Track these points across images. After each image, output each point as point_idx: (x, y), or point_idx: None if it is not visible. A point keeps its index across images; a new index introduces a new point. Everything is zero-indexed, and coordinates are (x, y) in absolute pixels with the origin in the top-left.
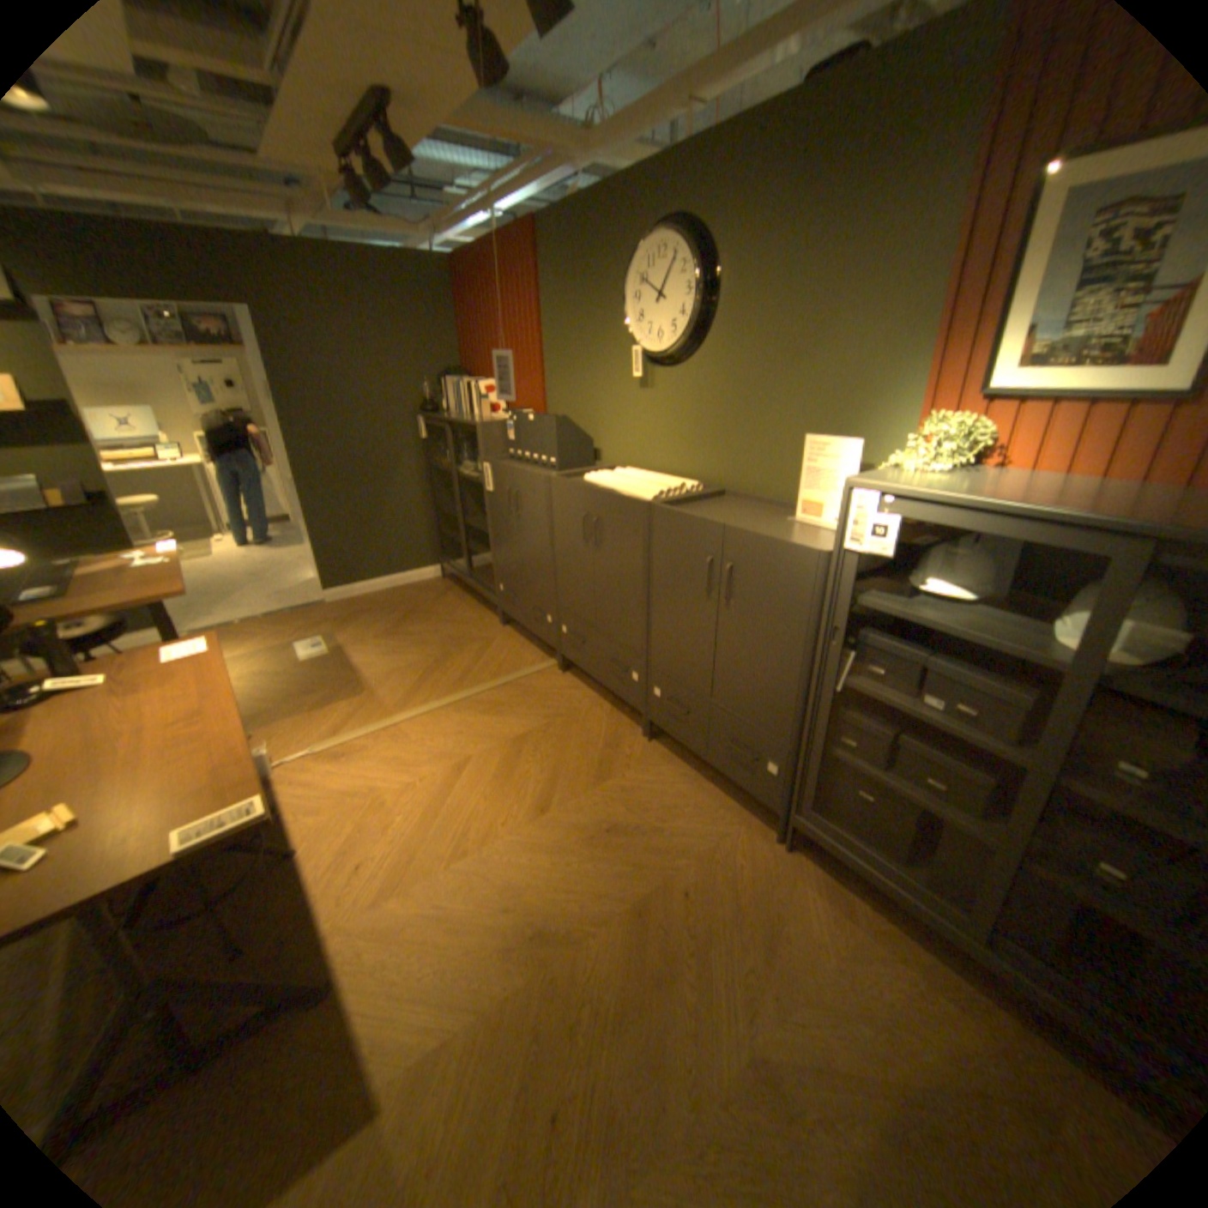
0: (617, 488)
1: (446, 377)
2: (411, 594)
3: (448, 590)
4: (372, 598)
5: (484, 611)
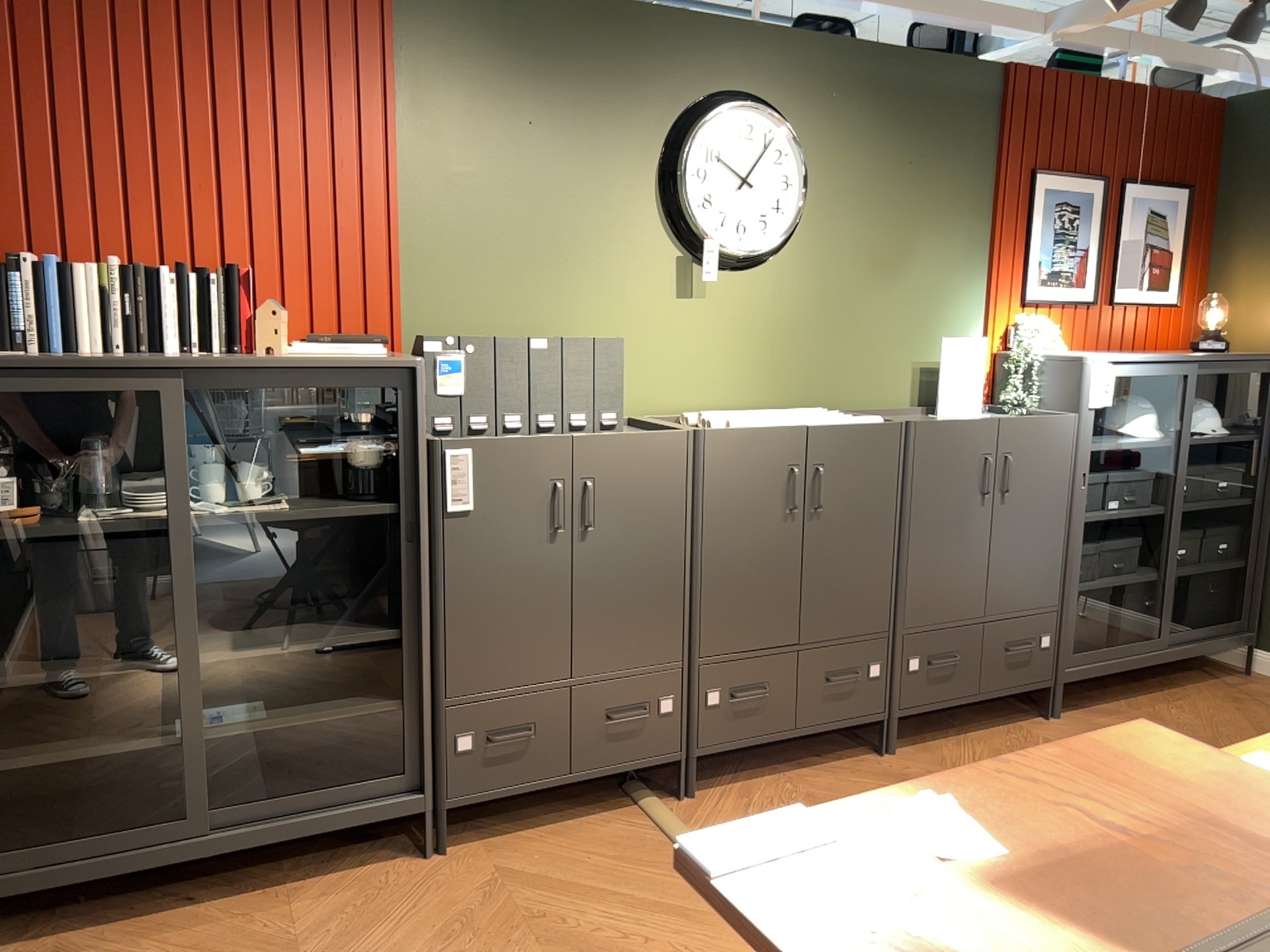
0: (815, 422)
1: None
2: None
3: None
4: None
5: (313, 883)
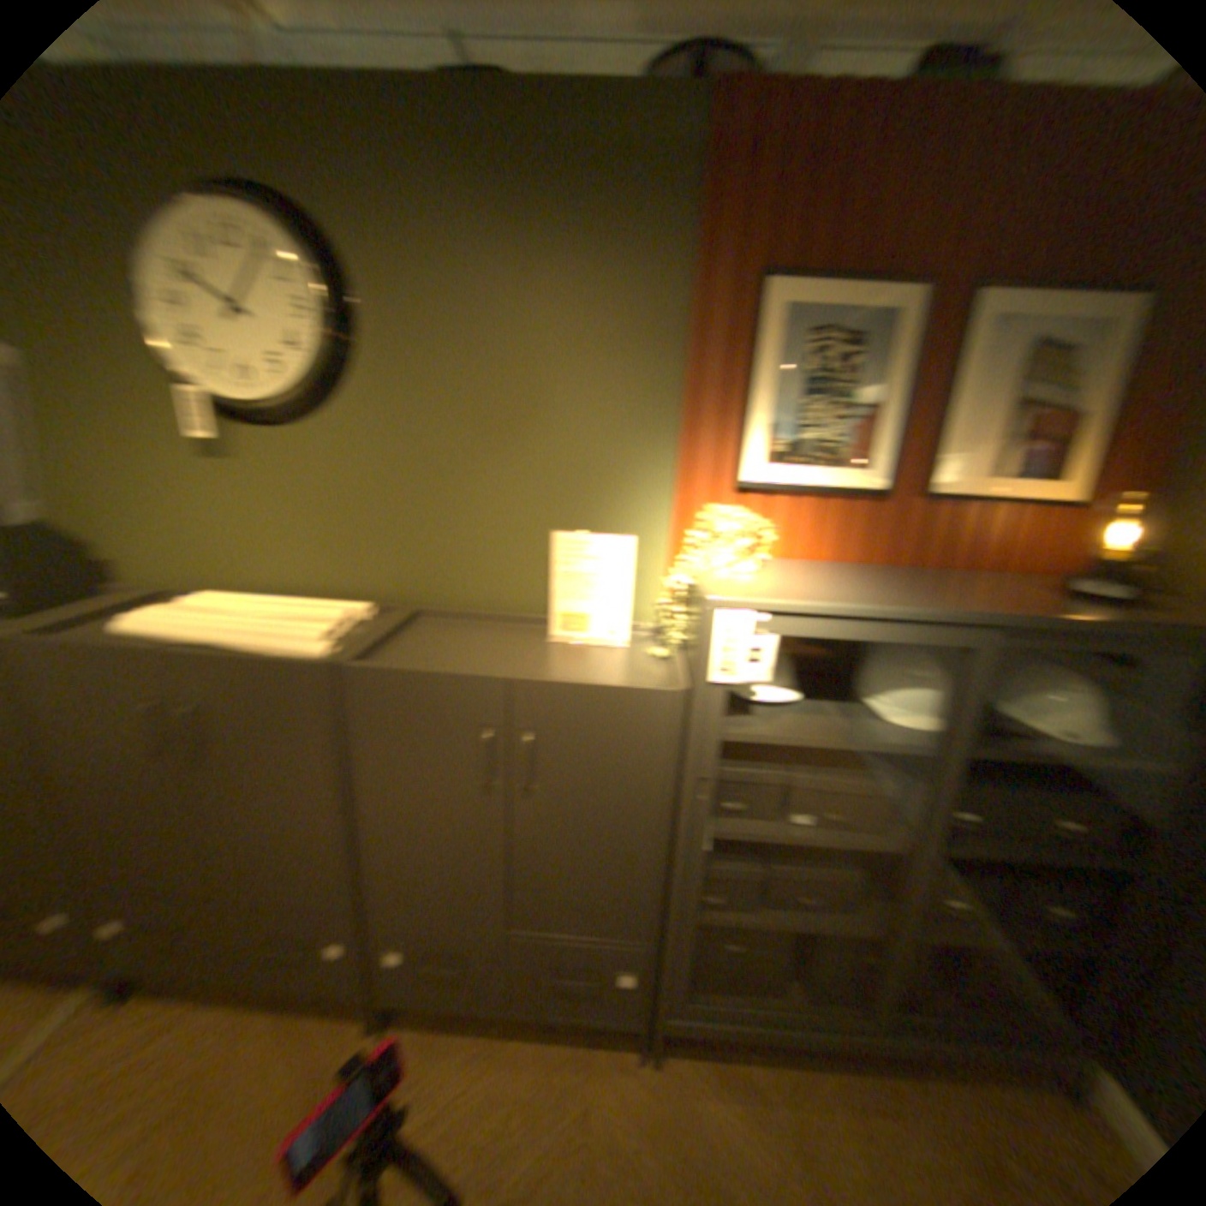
0: (215, 641)
1: None
2: None
3: None
4: None
5: None
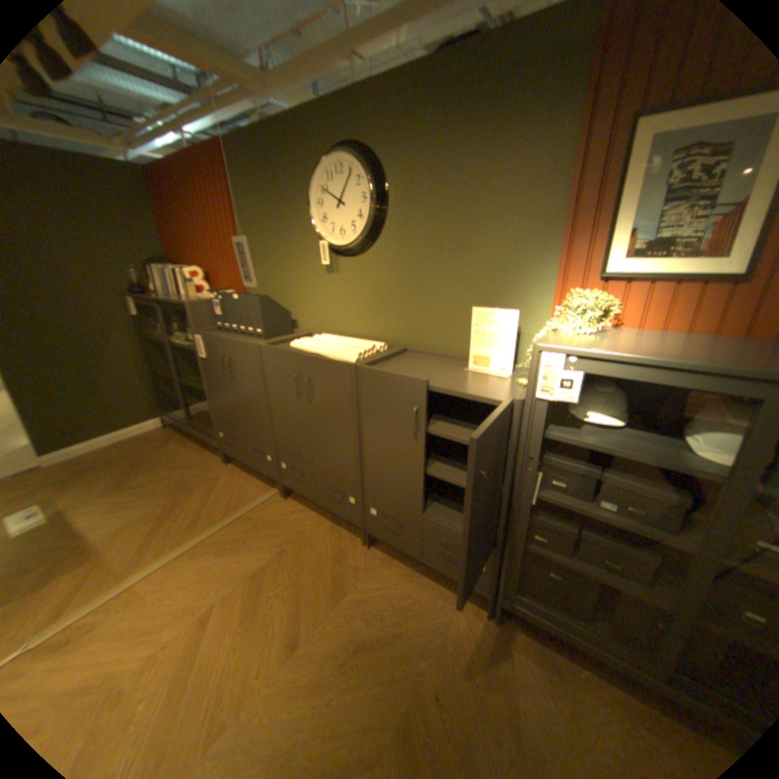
0: (321, 353)
1: (150, 264)
2: (132, 447)
3: (169, 438)
4: (92, 456)
5: (205, 453)
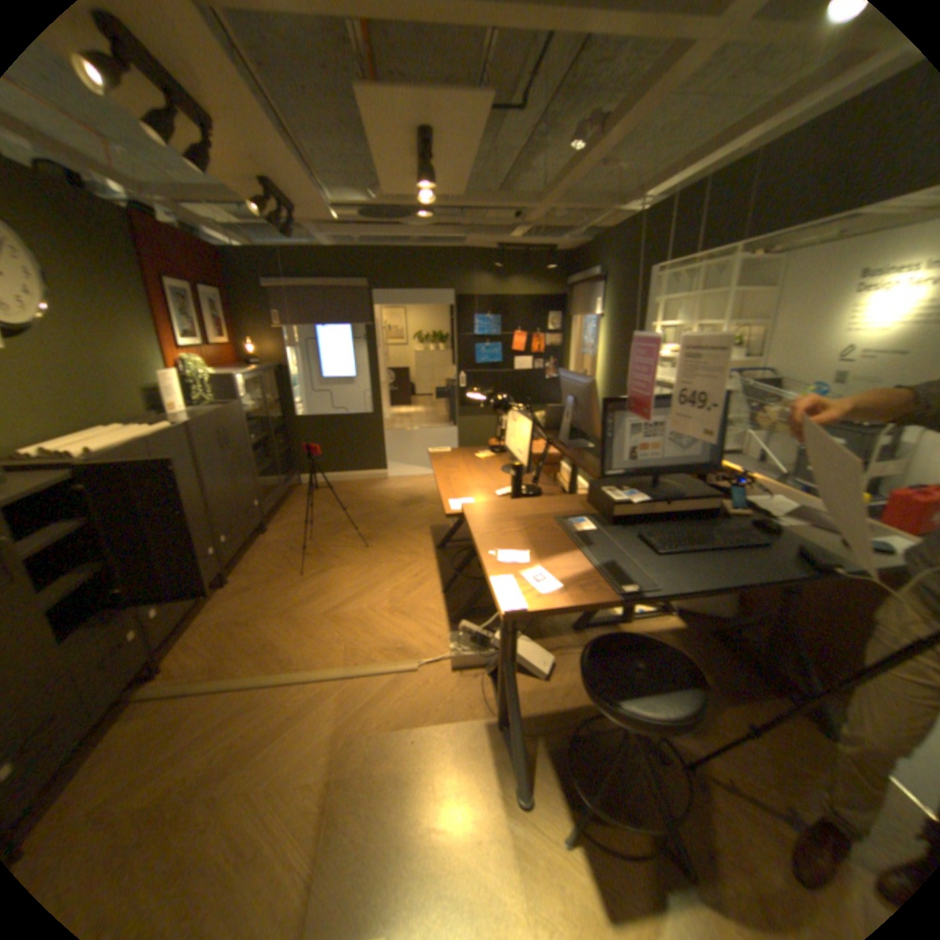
0: (141, 435)
1: None
2: None
3: None
4: None
5: None
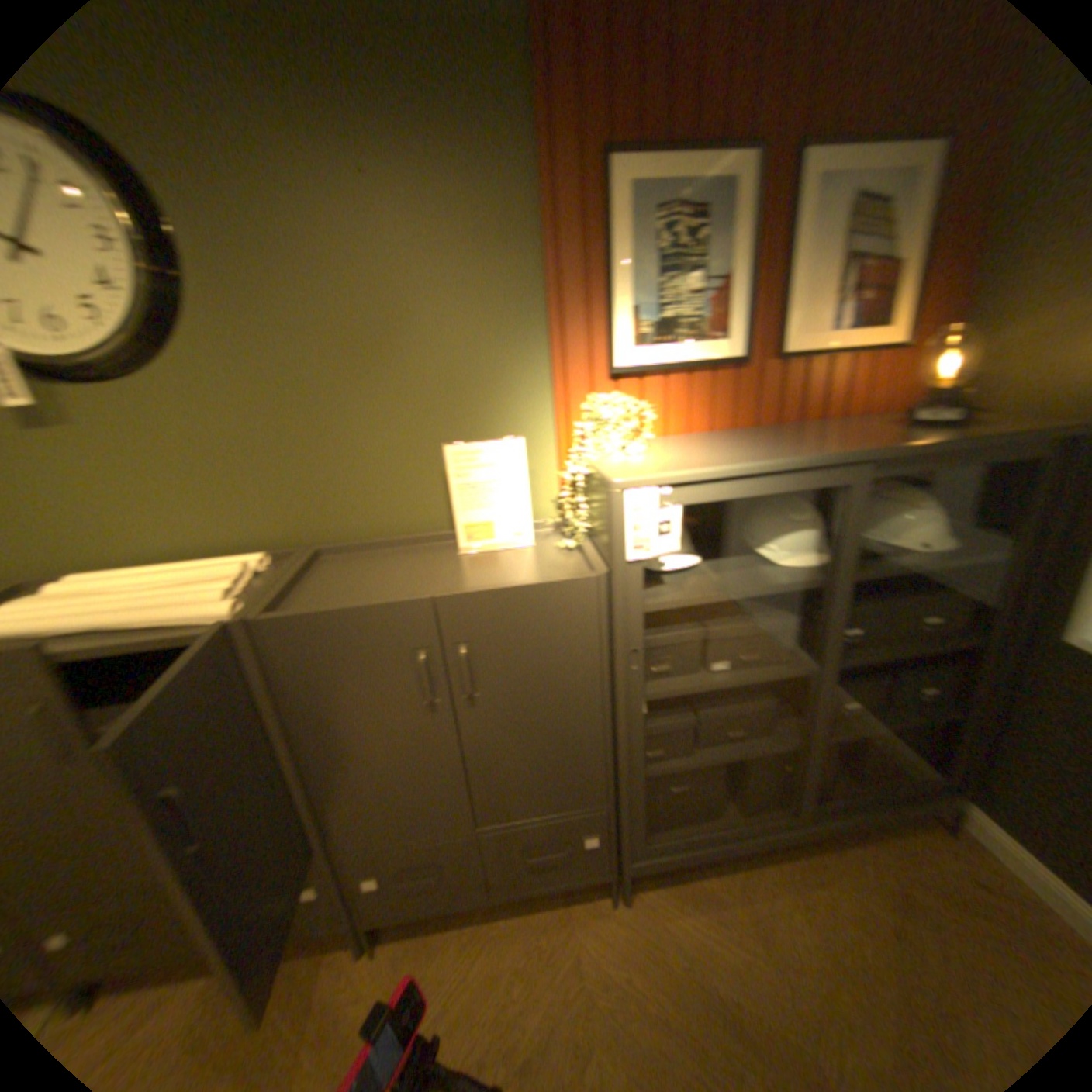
0: (105, 622)
1: None
2: None
3: None
4: None
5: None
